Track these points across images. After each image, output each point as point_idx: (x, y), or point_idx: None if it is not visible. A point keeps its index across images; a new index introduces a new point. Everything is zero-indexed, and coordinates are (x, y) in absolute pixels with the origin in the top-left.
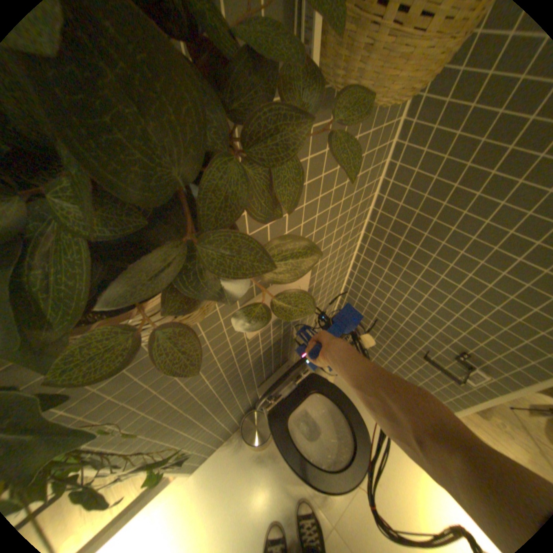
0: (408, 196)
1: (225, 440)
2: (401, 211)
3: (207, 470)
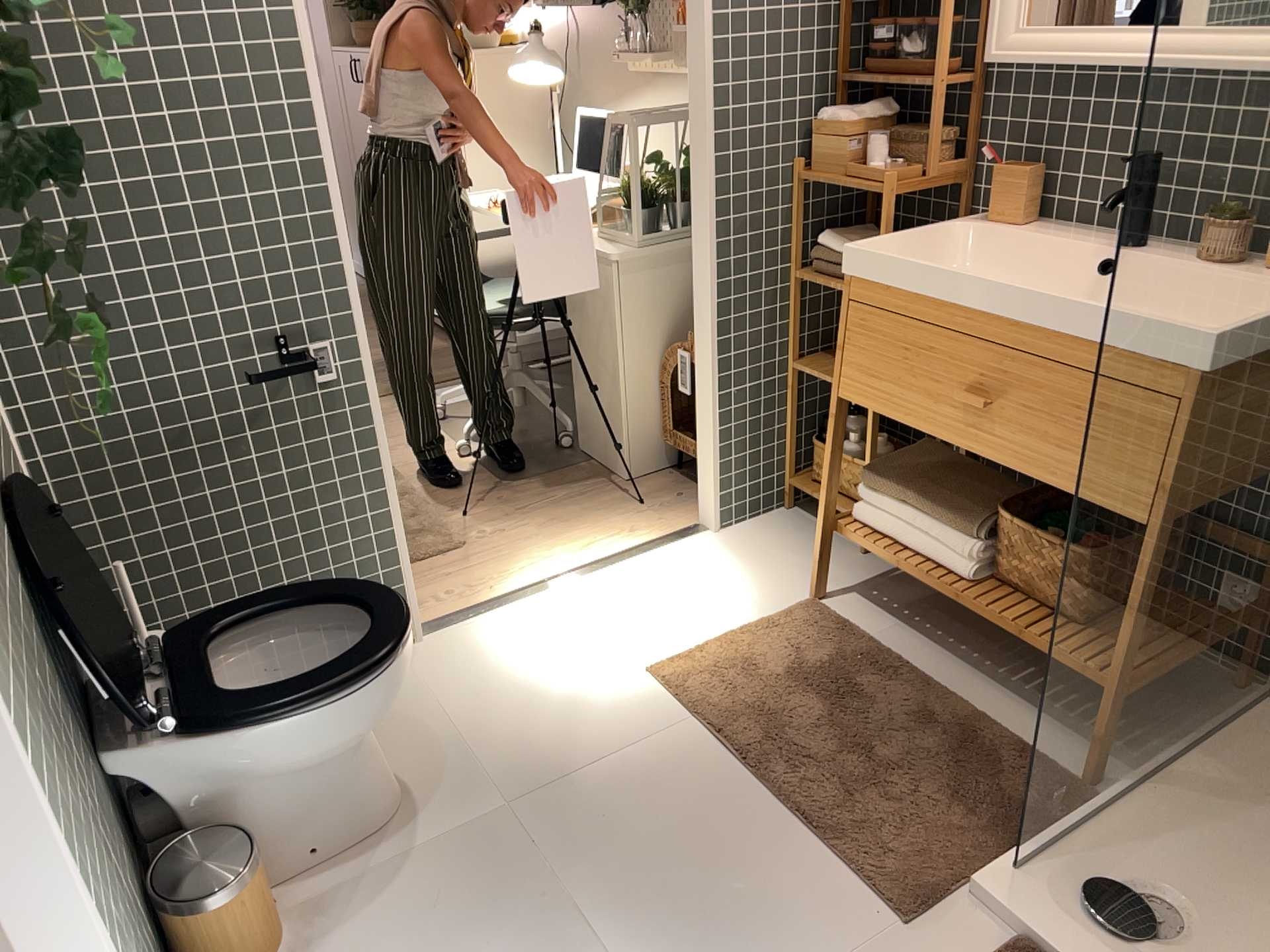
0: None
1: None
2: None
3: None
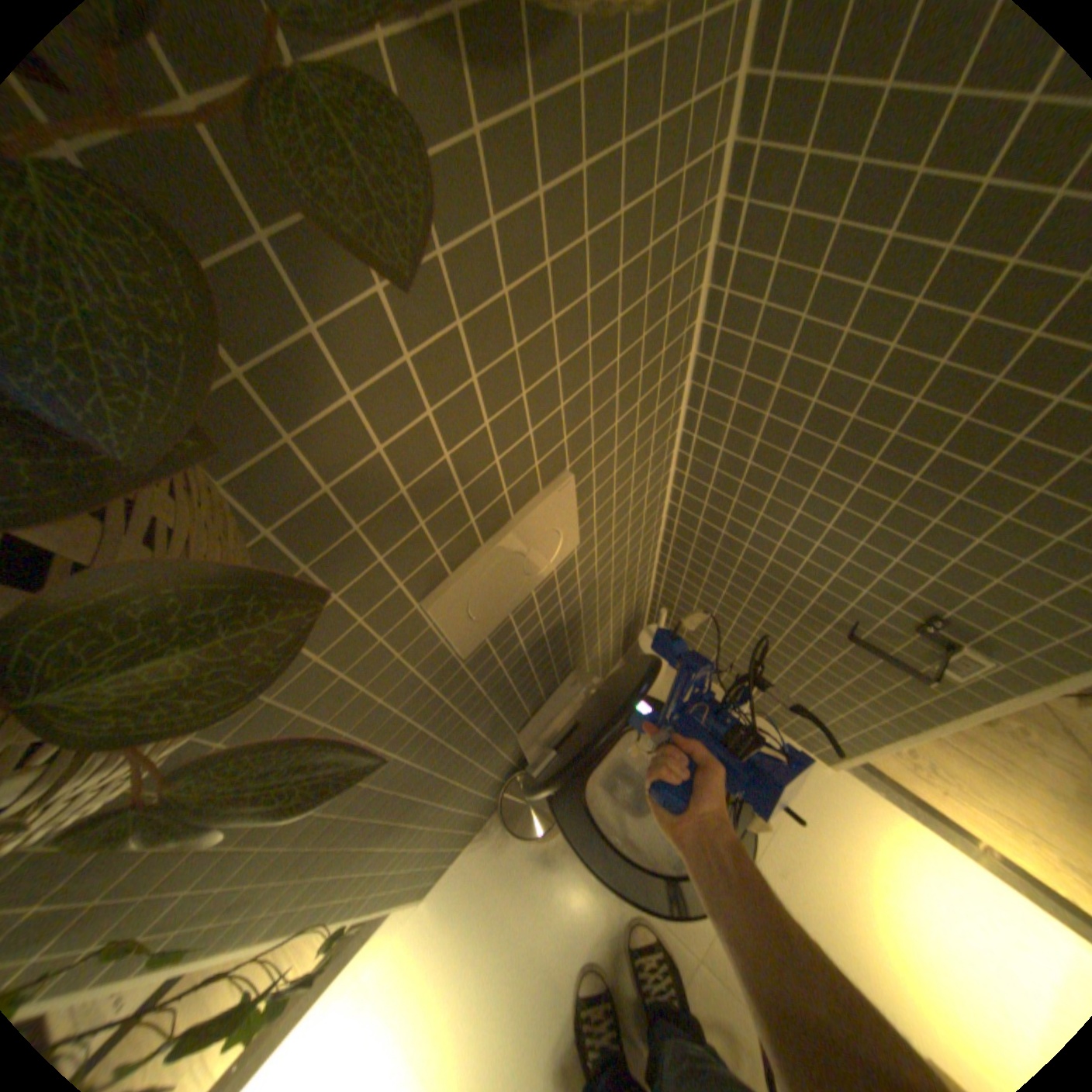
0: (778, 282)
1: (474, 833)
2: (766, 322)
3: (450, 889)
